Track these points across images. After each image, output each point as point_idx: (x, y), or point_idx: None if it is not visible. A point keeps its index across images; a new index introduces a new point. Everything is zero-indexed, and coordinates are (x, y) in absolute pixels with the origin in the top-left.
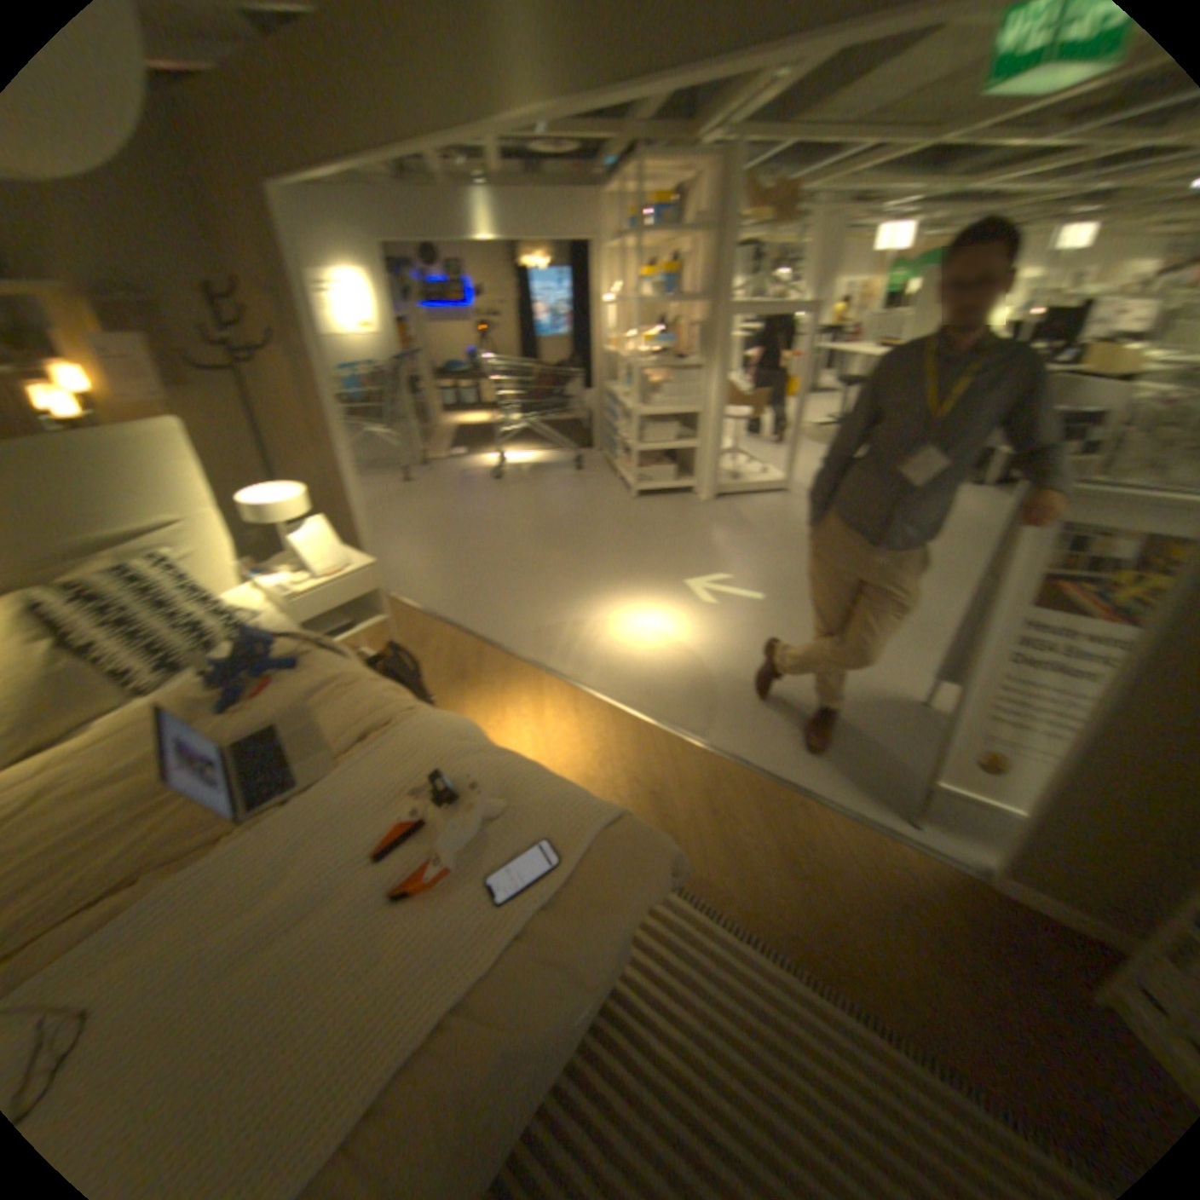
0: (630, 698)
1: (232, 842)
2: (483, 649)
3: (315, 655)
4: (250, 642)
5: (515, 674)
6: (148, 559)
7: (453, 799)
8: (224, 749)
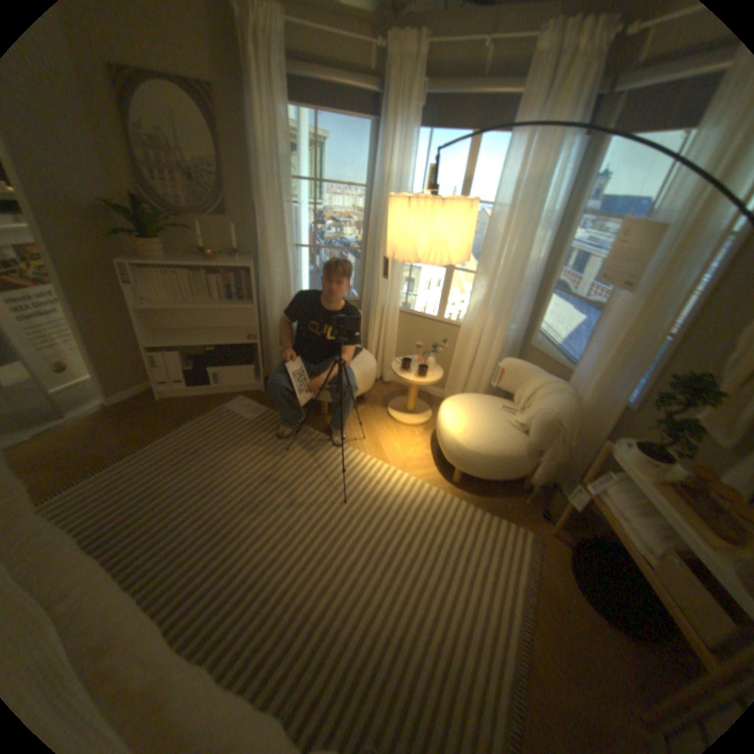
0: None
1: None
2: None
3: None
4: None
5: None
6: None
7: None
8: None
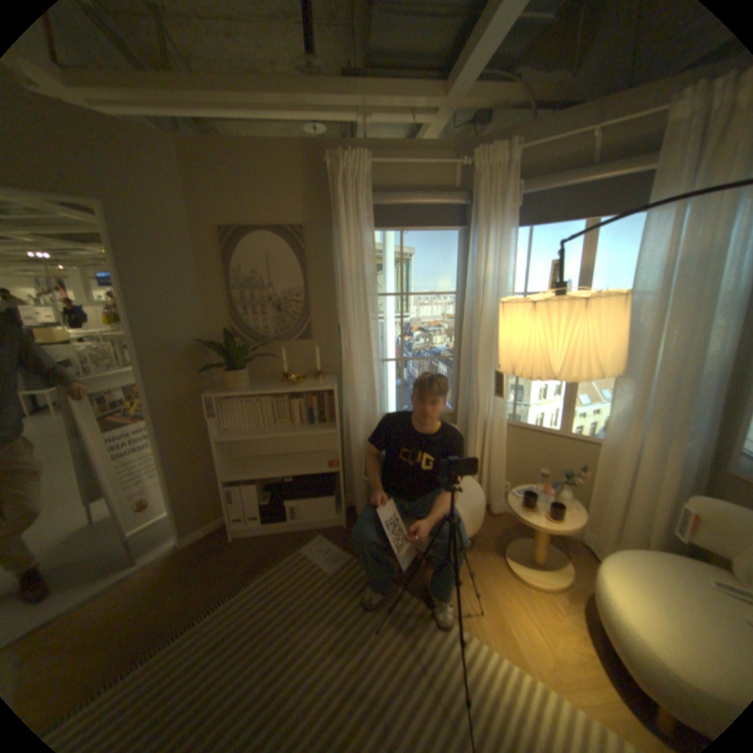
0: None
1: None
2: None
3: None
4: None
5: None
6: None
7: None
8: None
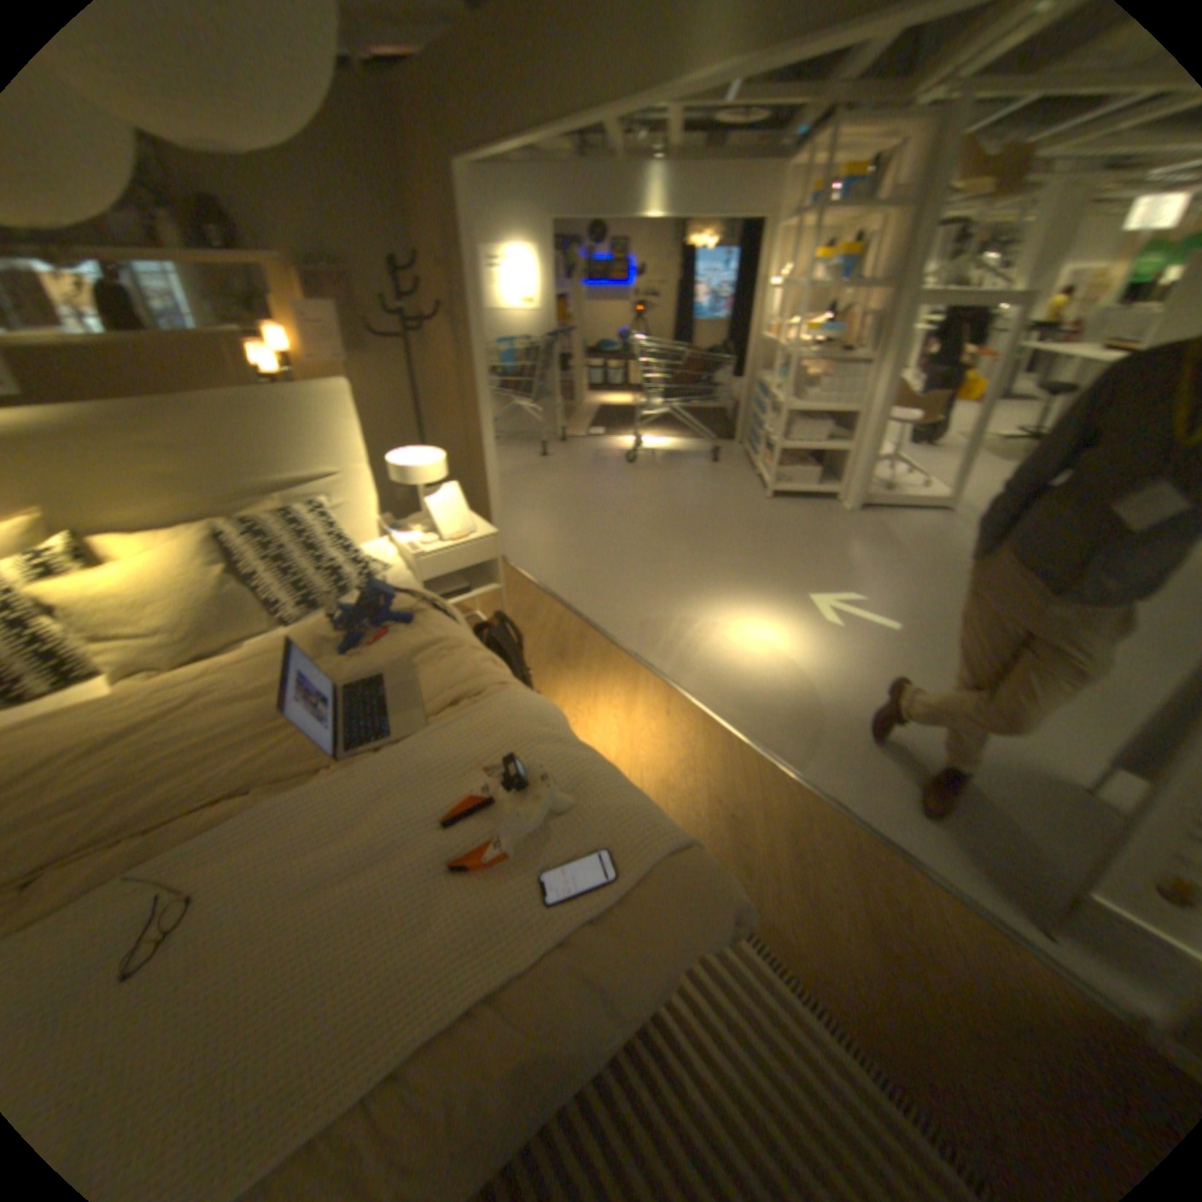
0: (727, 710)
1: (329, 776)
2: (587, 631)
3: (430, 614)
4: (378, 592)
5: (614, 663)
6: (309, 505)
7: (525, 784)
8: (339, 688)
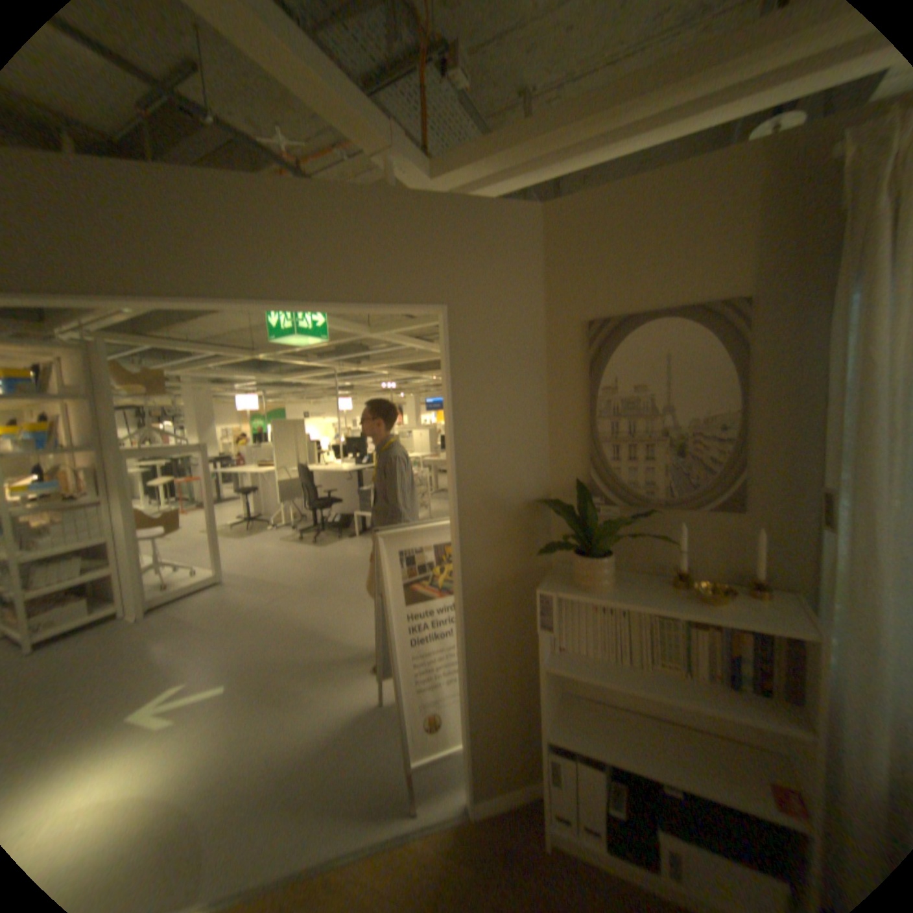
0: None
1: None
2: None
3: None
4: None
5: None
6: None
7: None
8: None
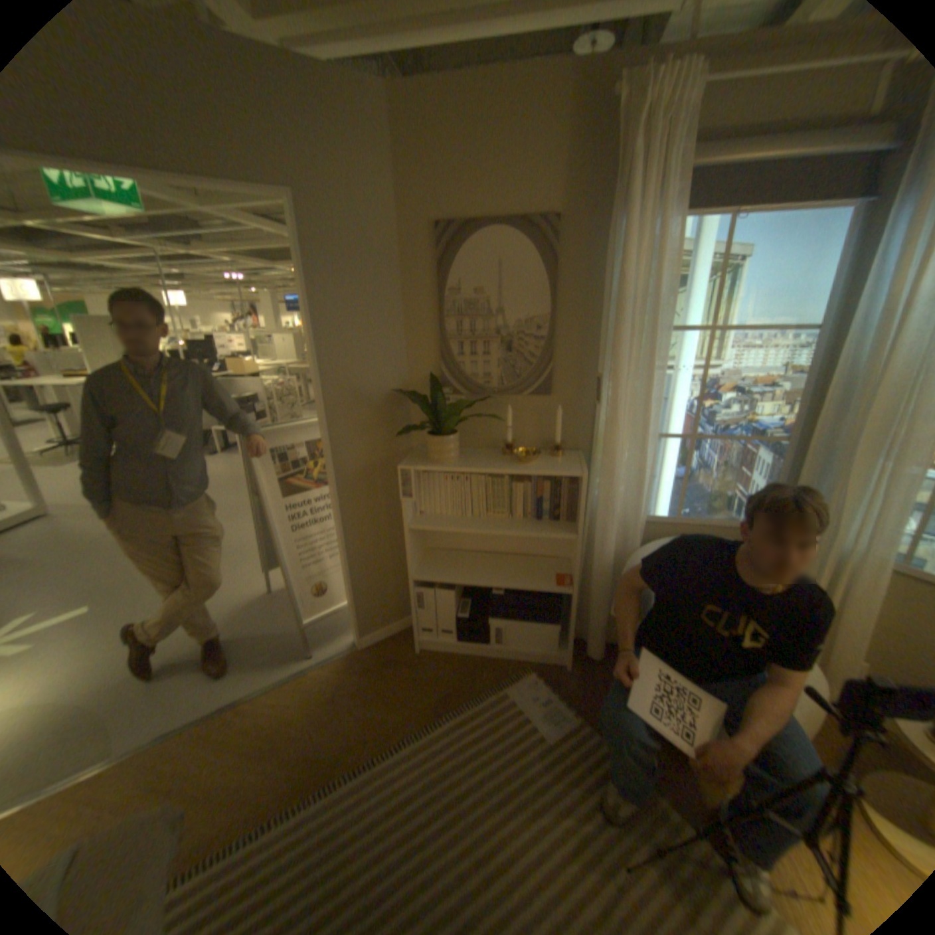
0: None
1: None
2: None
3: None
4: None
5: None
6: None
7: None
8: None
